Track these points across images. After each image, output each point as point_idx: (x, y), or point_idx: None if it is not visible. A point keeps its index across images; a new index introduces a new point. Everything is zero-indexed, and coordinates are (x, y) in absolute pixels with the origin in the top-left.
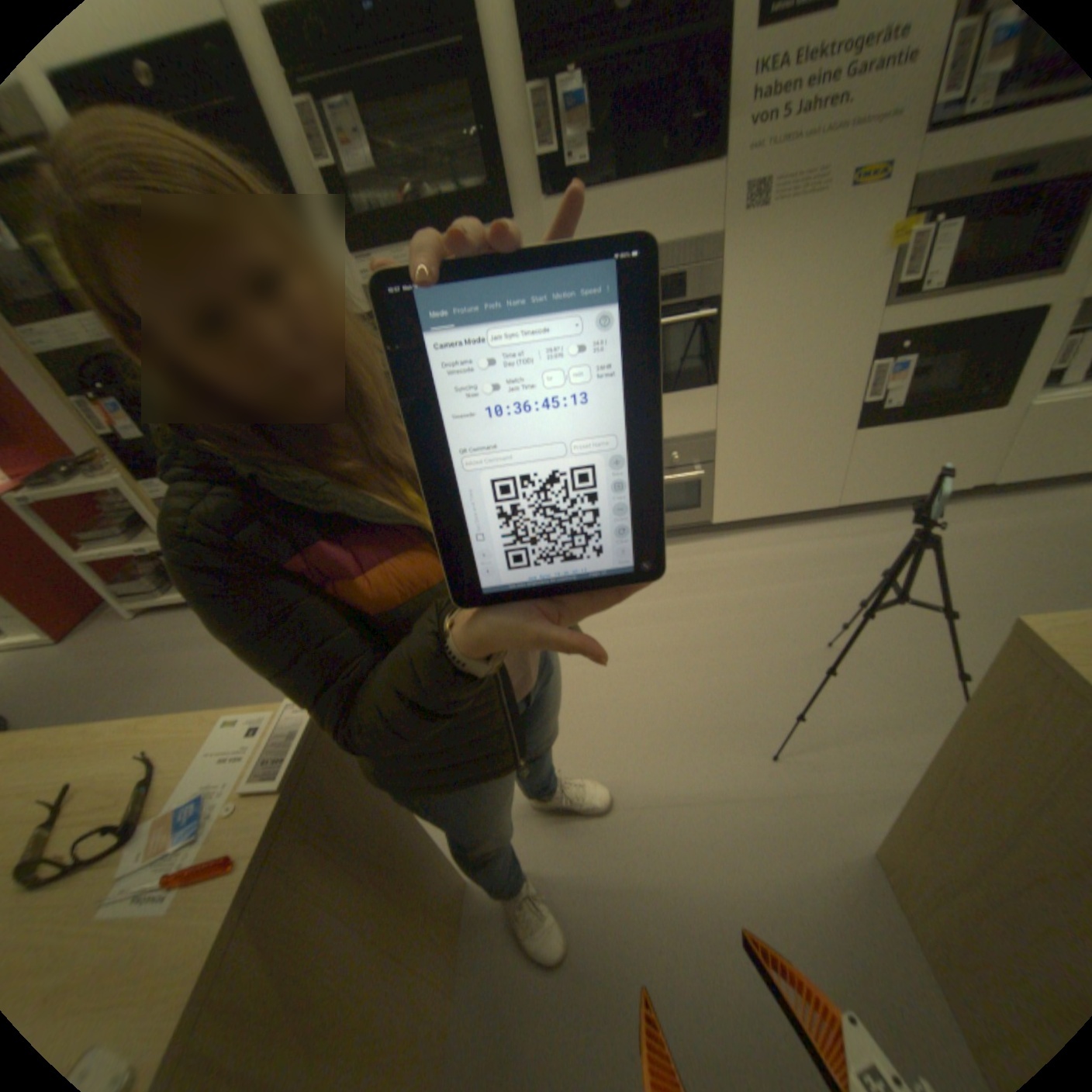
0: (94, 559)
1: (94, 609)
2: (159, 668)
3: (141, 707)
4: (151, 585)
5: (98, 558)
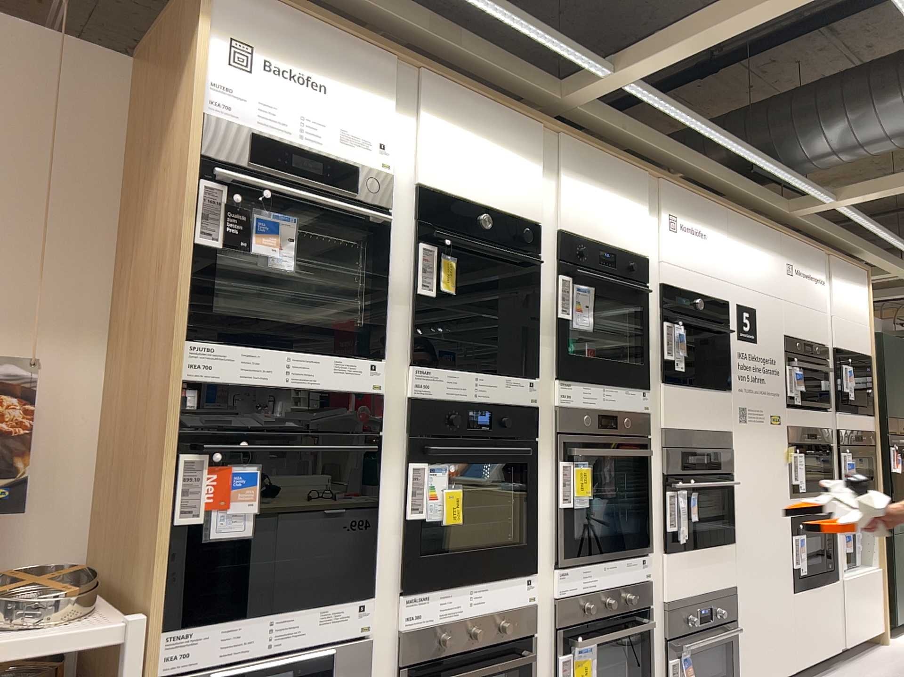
0: None
1: None
2: None
3: None
4: None
5: None
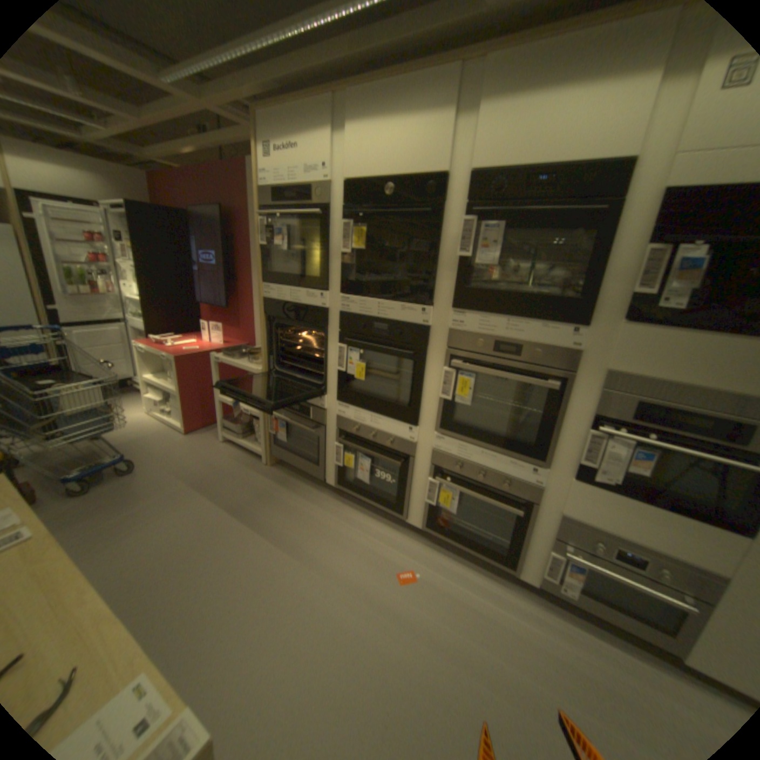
0: (227, 403)
1: (213, 425)
2: (212, 485)
3: (187, 506)
4: (242, 430)
5: (228, 404)
